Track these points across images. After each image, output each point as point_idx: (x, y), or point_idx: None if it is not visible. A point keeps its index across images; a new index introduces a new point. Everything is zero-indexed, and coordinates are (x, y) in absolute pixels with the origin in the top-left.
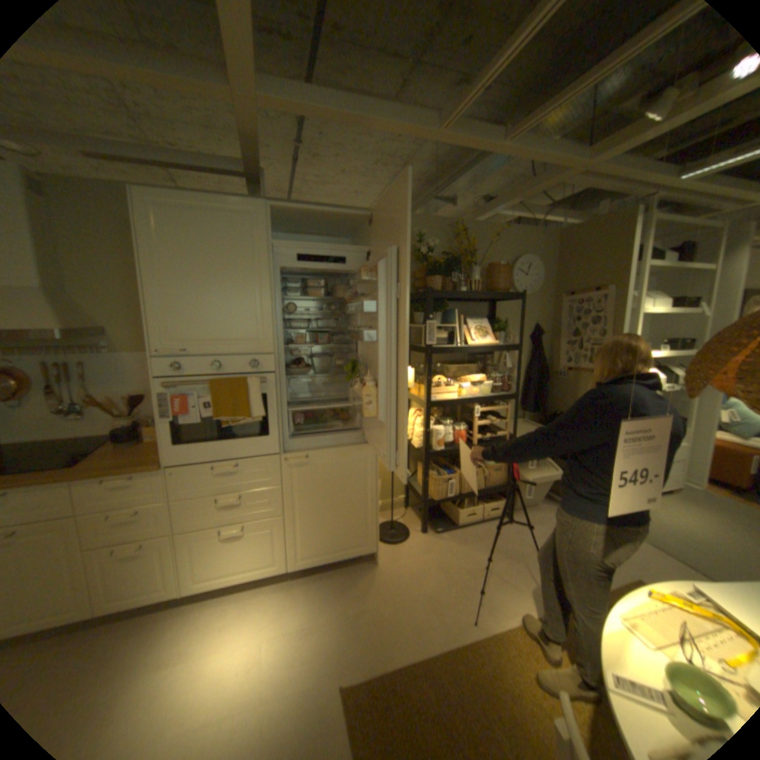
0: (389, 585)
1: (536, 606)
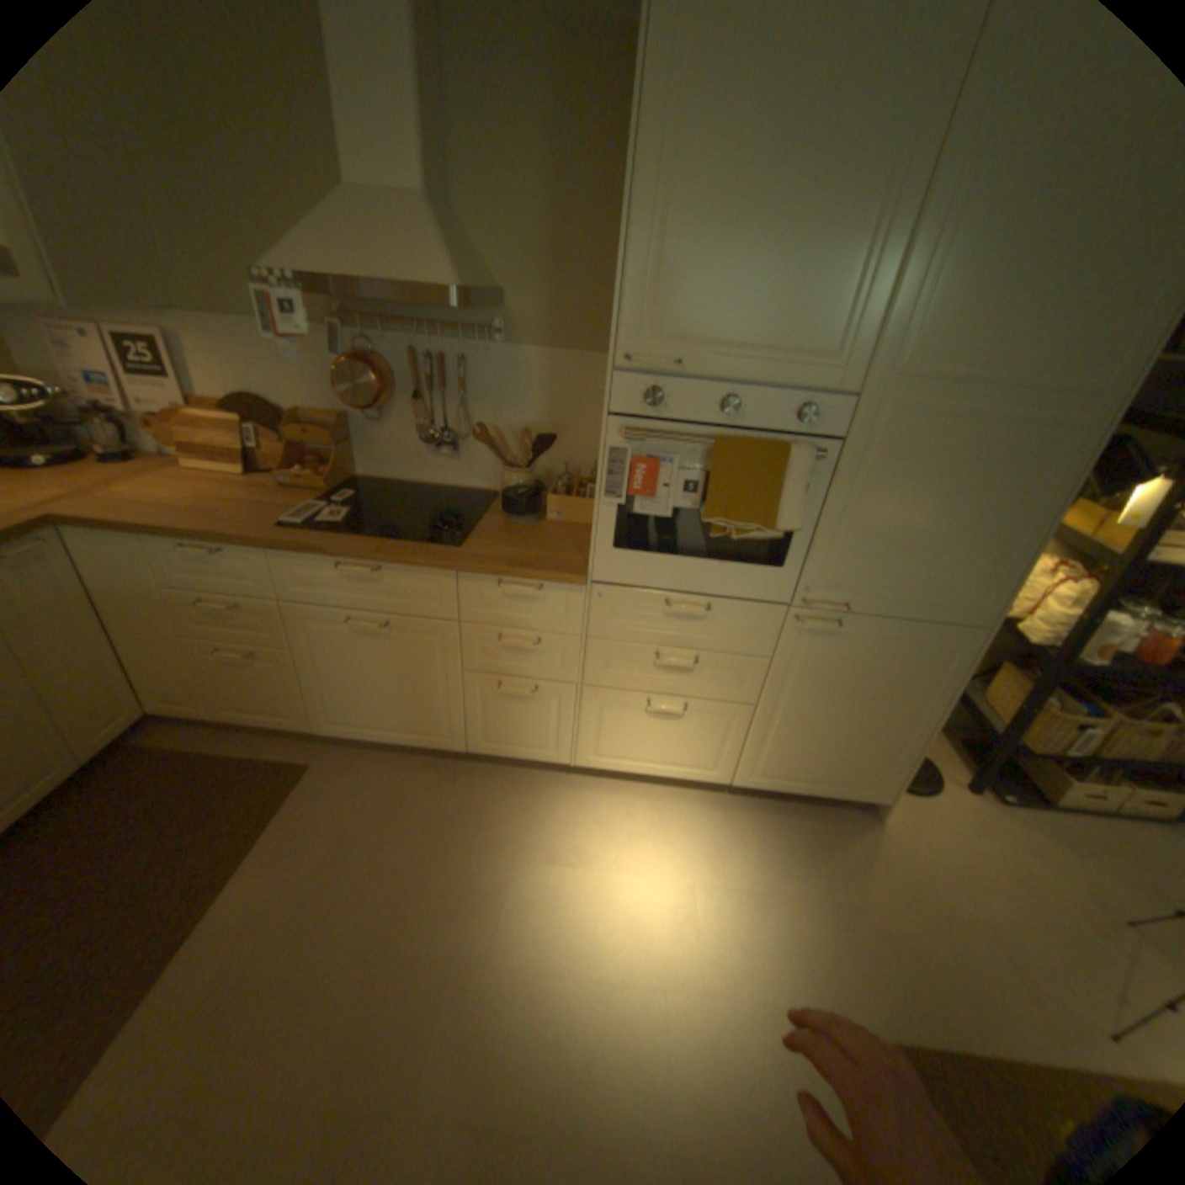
0: (912, 873)
1: None
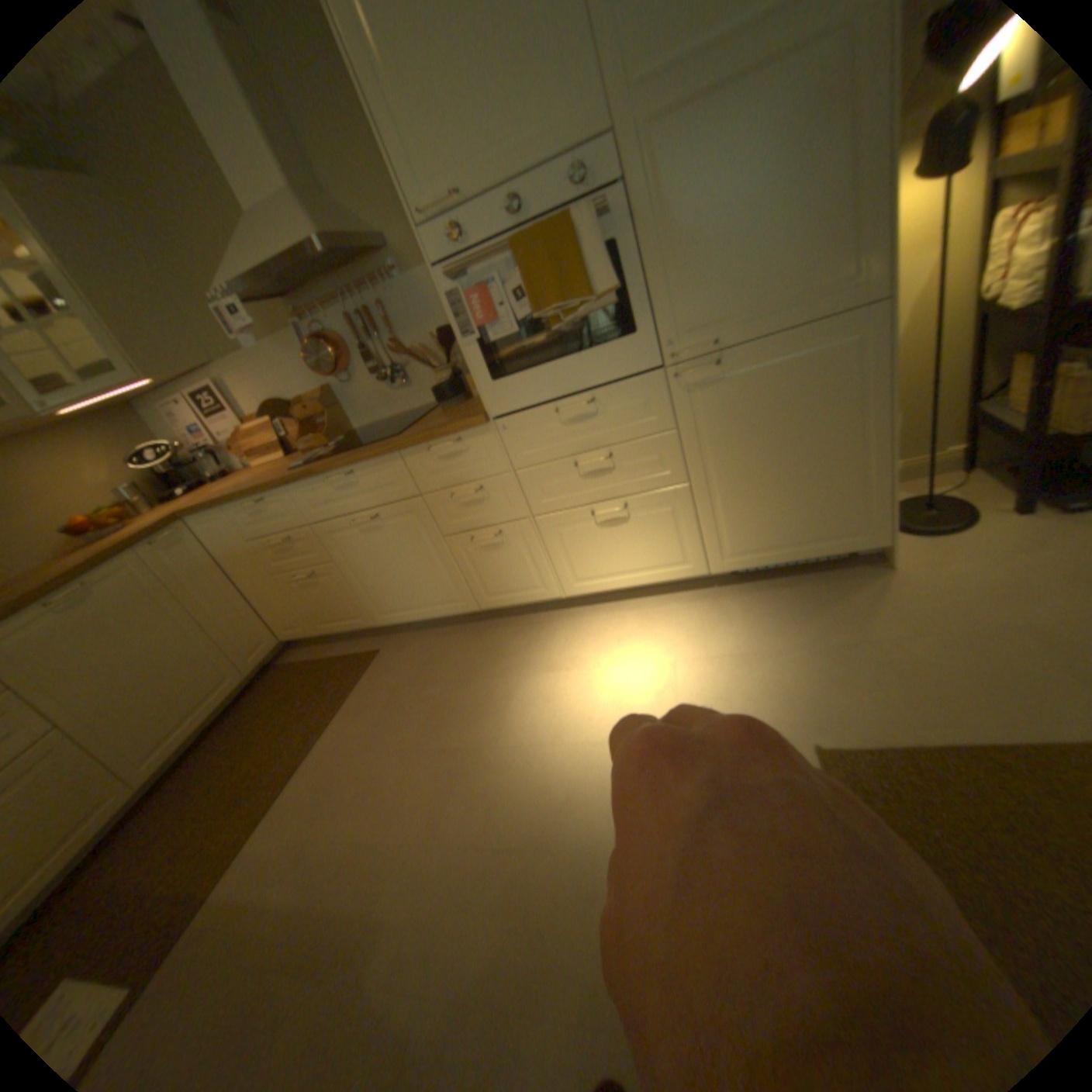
0: (931, 603)
1: None
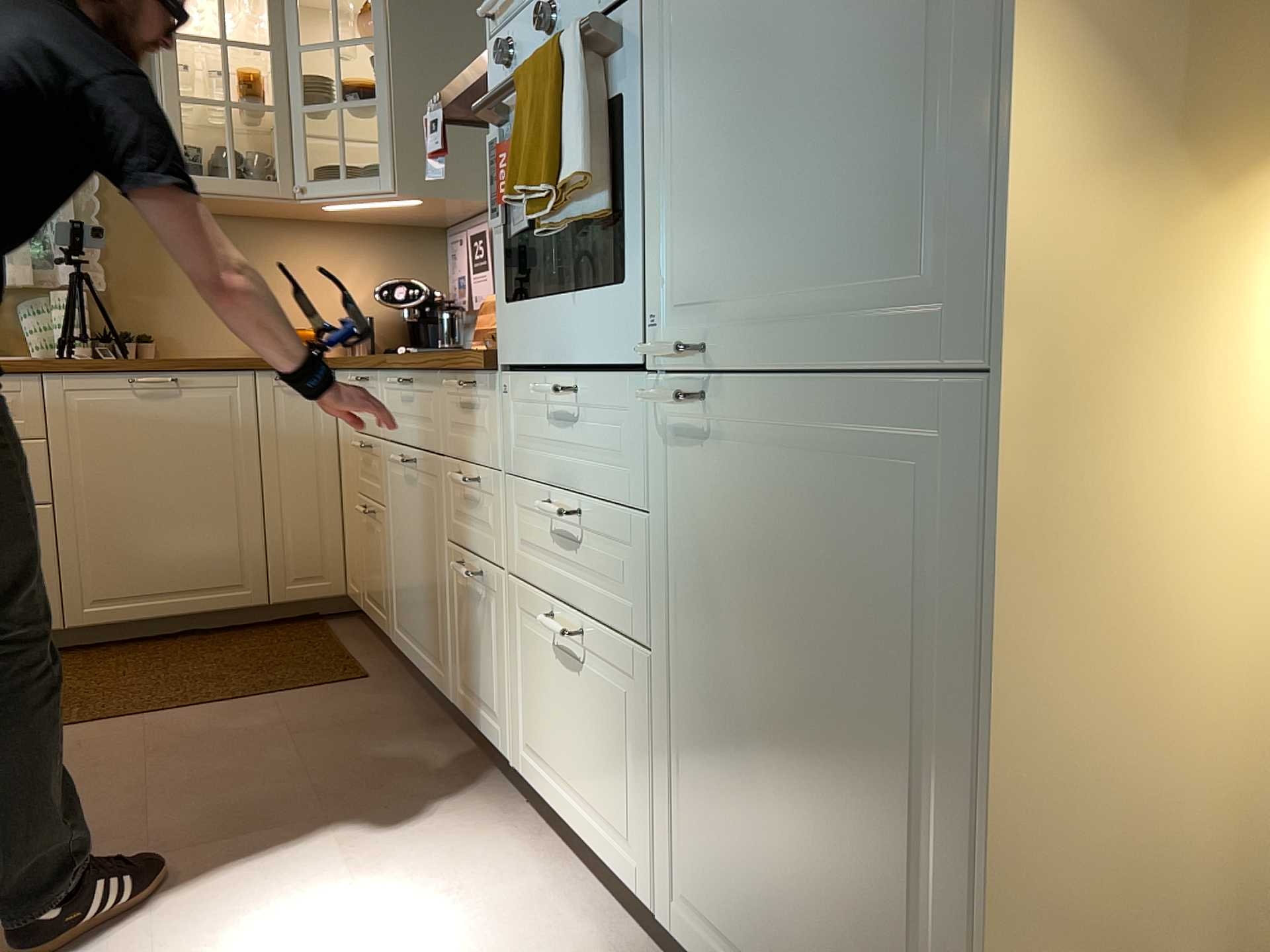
0: None
1: None
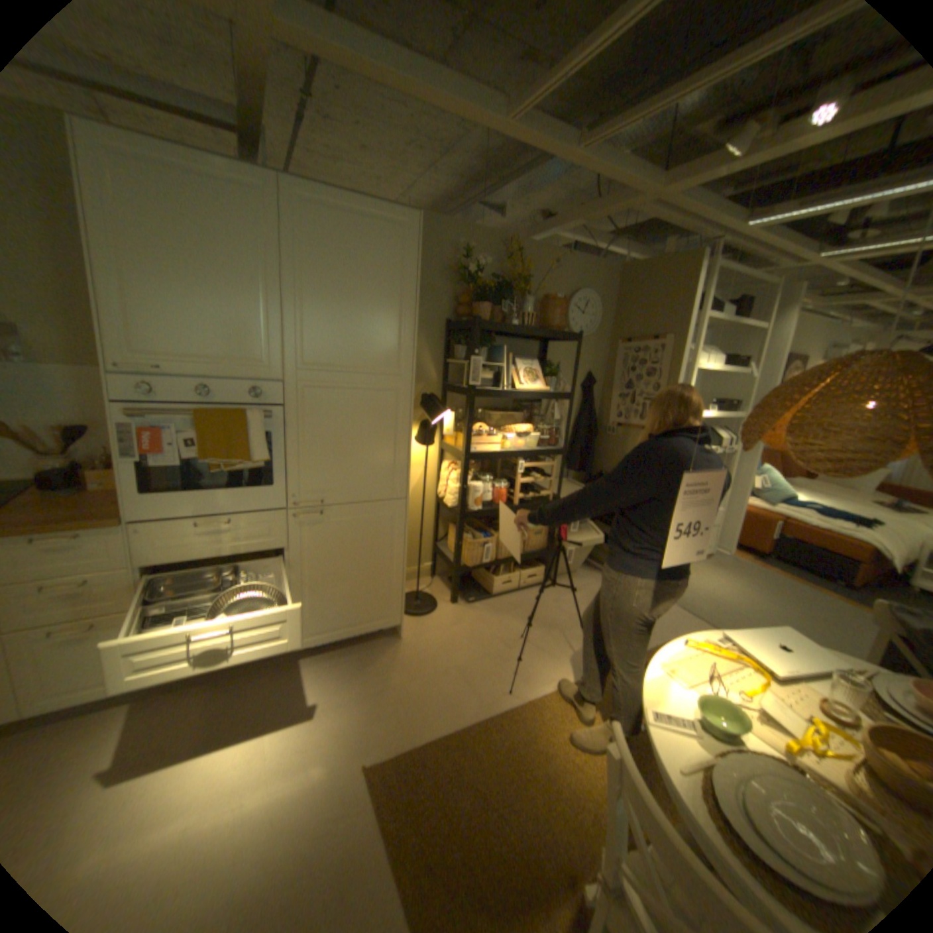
0: (415, 659)
1: (571, 671)
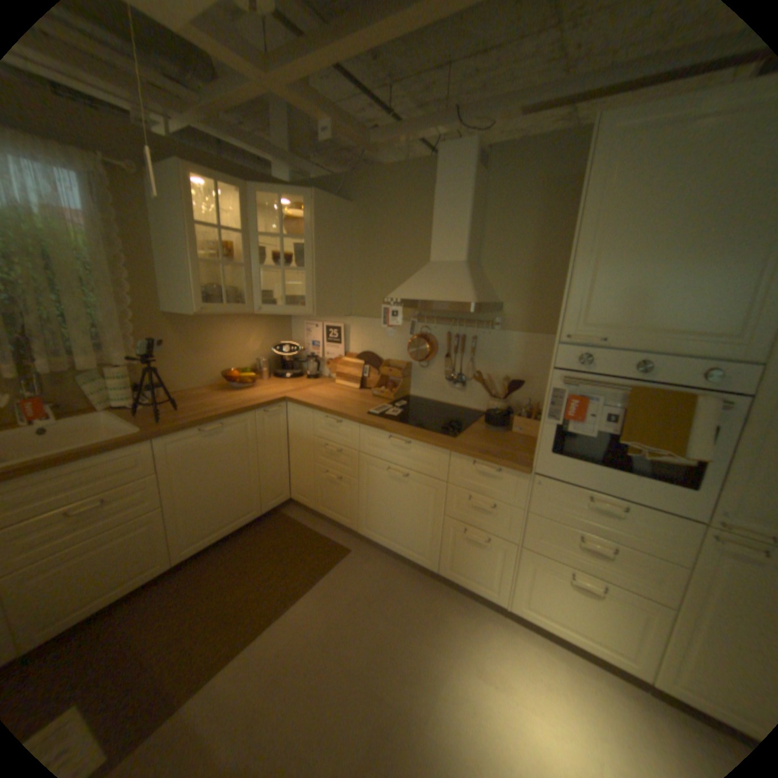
0: None
1: None
